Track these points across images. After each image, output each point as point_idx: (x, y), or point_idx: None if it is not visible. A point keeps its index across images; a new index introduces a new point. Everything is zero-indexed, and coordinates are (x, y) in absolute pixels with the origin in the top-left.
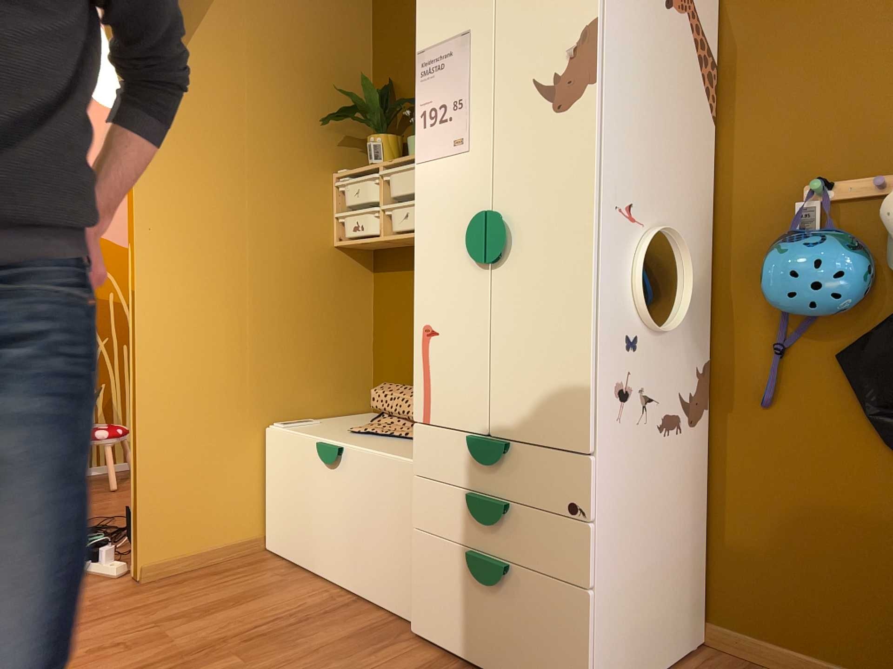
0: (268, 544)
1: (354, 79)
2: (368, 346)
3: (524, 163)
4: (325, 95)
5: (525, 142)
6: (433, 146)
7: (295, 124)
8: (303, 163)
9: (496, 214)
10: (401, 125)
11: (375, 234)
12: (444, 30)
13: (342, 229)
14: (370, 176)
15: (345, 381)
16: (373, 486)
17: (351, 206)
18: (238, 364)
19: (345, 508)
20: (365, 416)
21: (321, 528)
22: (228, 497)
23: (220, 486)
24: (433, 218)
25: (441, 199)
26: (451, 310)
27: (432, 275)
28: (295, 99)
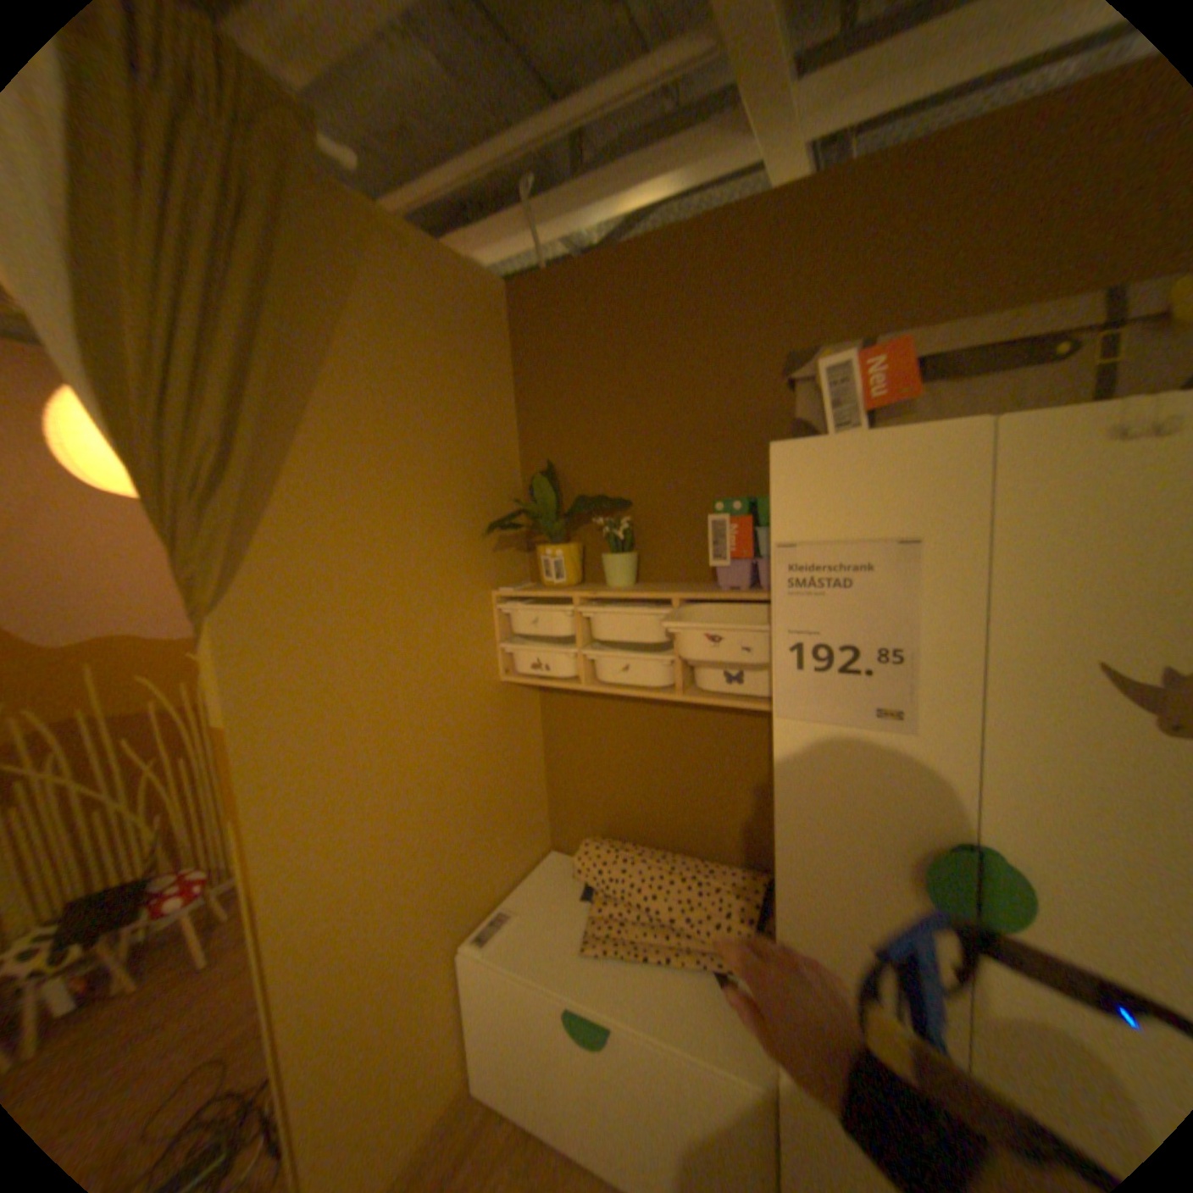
0: (478, 1091)
1: (500, 460)
2: (542, 778)
3: (1070, 795)
4: (474, 489)
5: (1072, 761)
6: (822, 703)
7: (445, 541)
8: (459, 591)
9: (1008, 869)
10: (572, 522)
11: (570, 678)
12: (845, 519)
13: (509, 657)
14: (561, 608)
15: (526, 832)
16: (676, 1095)
17: (523, 633)
18: (414, 898)
19: (623, 1102)
20: (556, 868)
21: (576, 1108)
22: (423, 1071)
23: (412, 1066)
24: (822, 811)
25: (843, 789)
26: (869, 958)
27: (823, 893)
28: (441, 506)
